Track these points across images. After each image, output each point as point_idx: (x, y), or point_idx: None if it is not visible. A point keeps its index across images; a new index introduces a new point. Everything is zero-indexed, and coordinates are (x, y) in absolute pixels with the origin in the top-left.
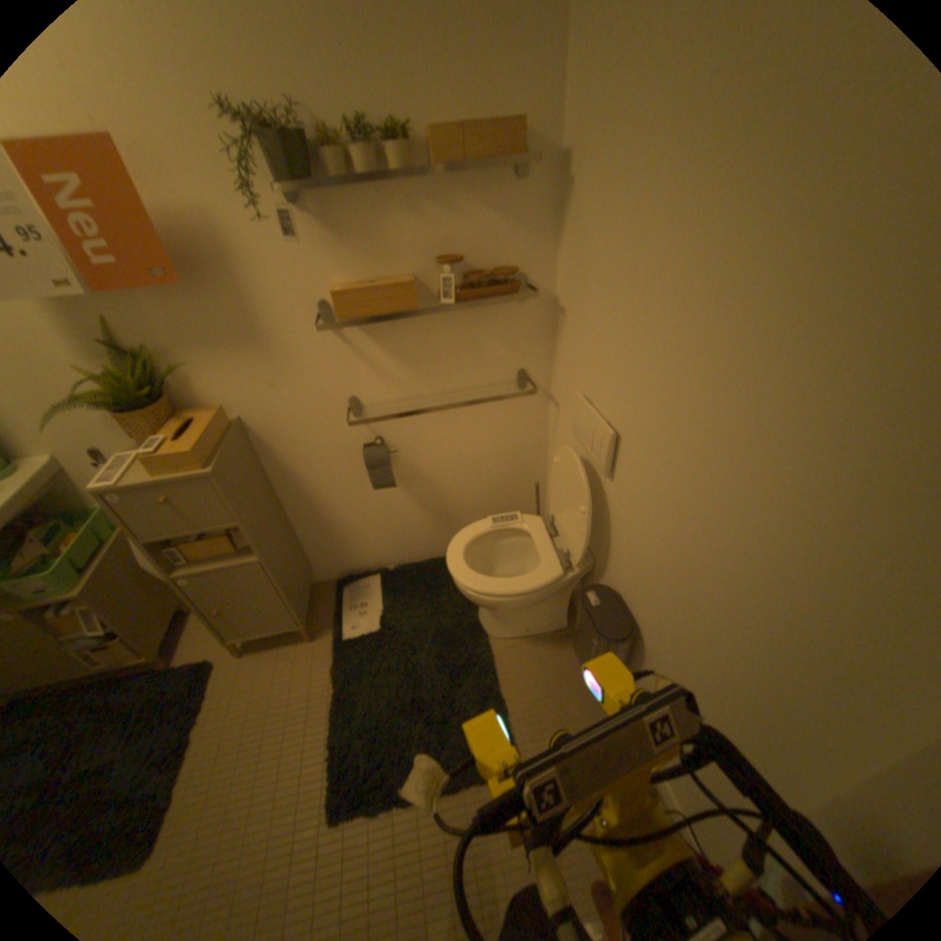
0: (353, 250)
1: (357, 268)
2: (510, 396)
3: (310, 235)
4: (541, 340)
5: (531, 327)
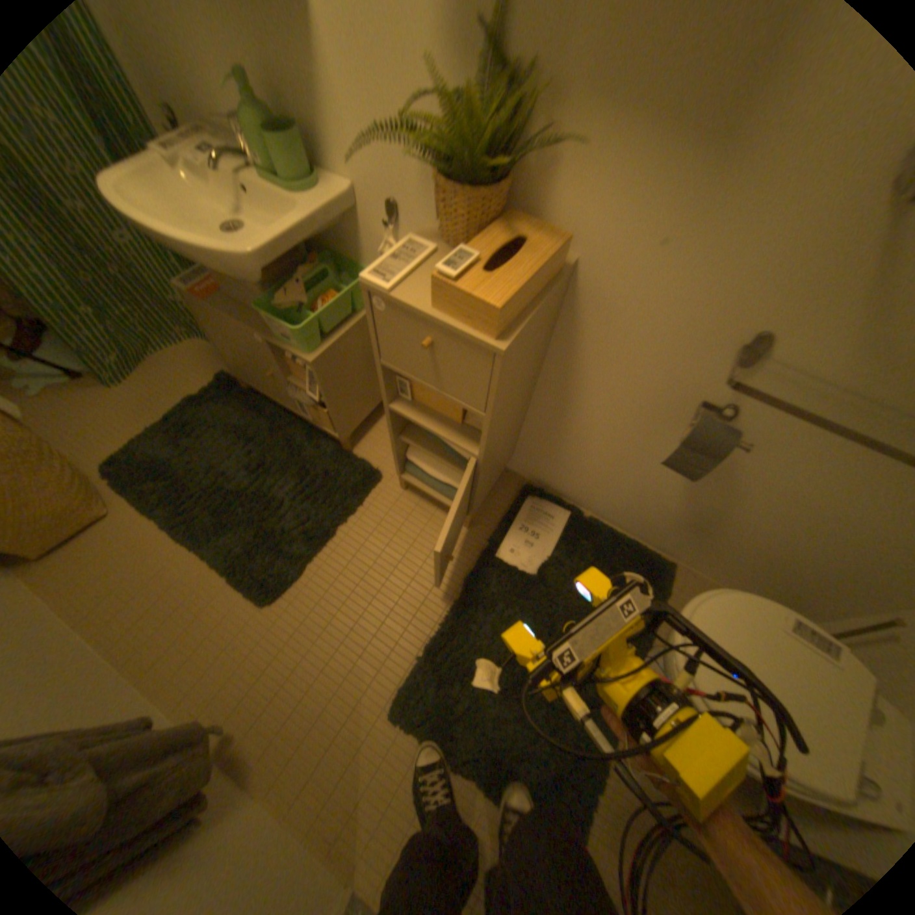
0: None
1: None
2: None
3: None
4: None
5: None
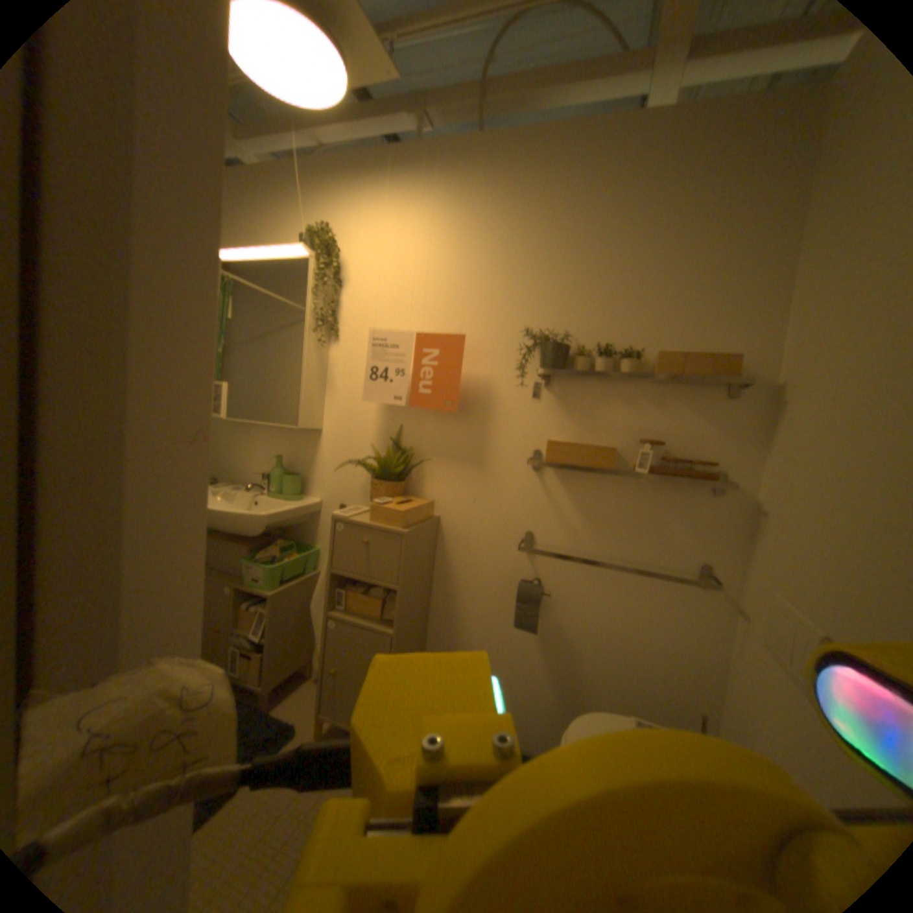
0: (575, 420)
1: (573, 433)
2: (689, 587)
3: (548, 405)
4: (738, 539)
5: (727, 523)
